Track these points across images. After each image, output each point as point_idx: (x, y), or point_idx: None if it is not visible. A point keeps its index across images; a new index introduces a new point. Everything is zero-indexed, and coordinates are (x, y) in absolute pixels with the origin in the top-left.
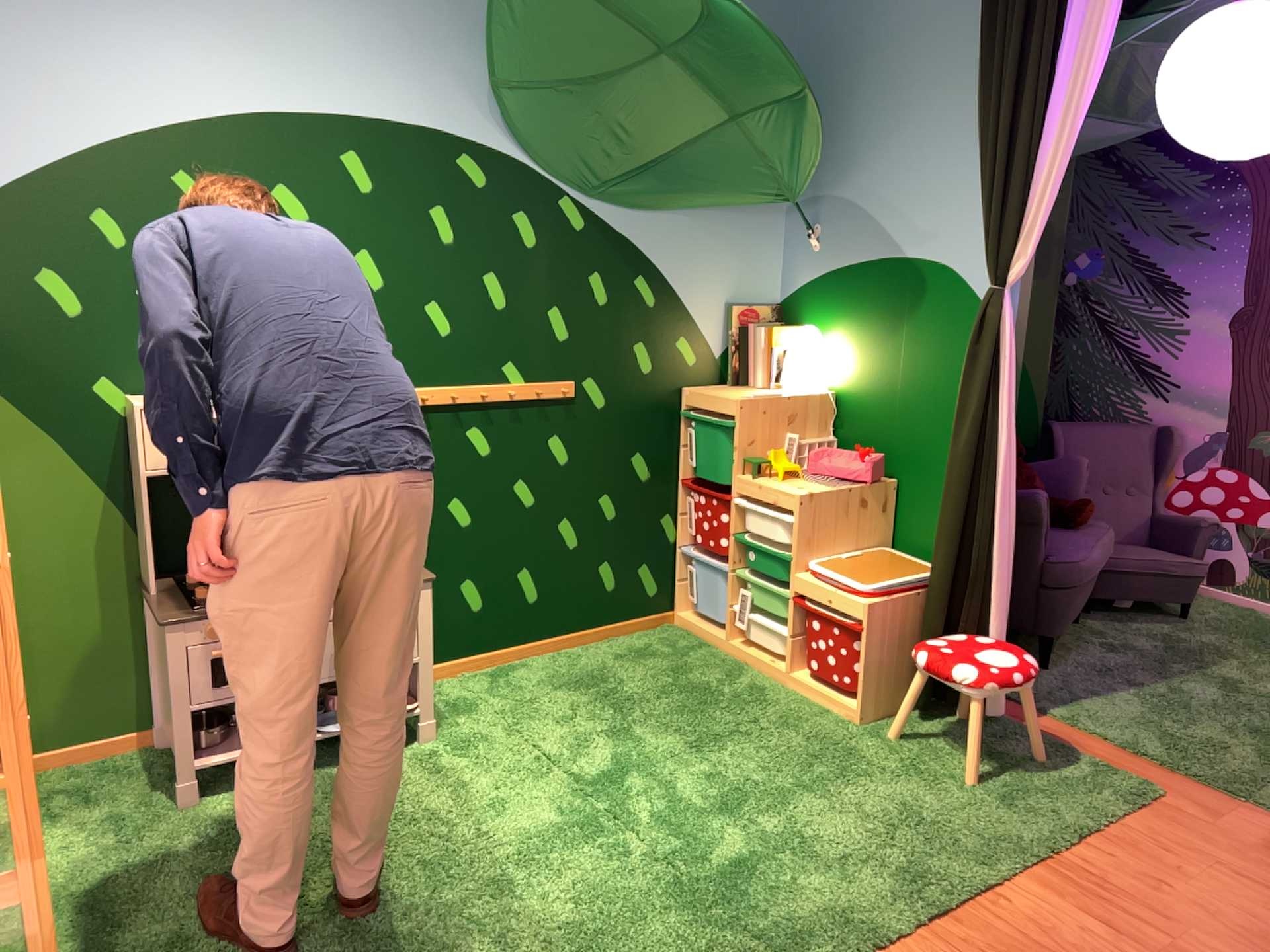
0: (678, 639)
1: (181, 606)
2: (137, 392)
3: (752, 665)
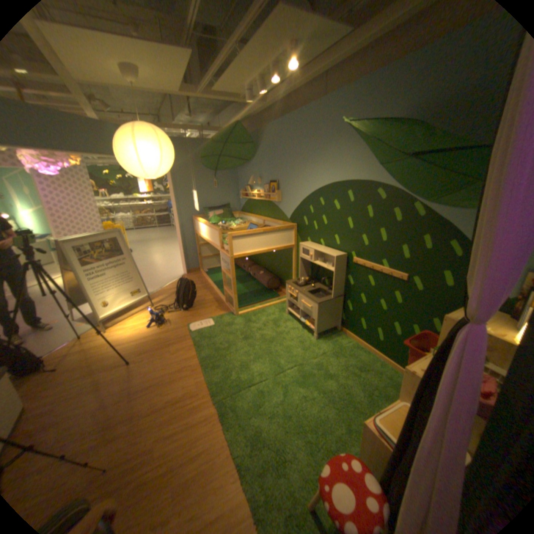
0: None
1: (293, 282)
2: (311, 241)
3: None
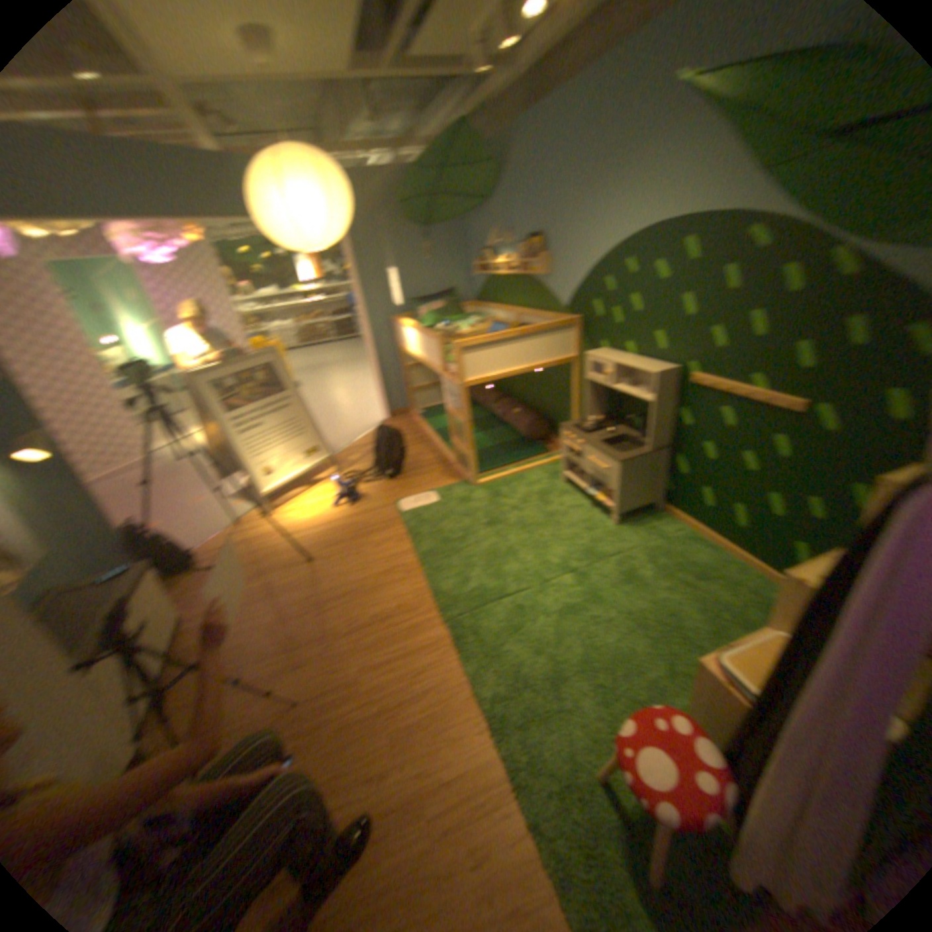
0: None
1: (575, 424)
2: (610, 348)
3: None
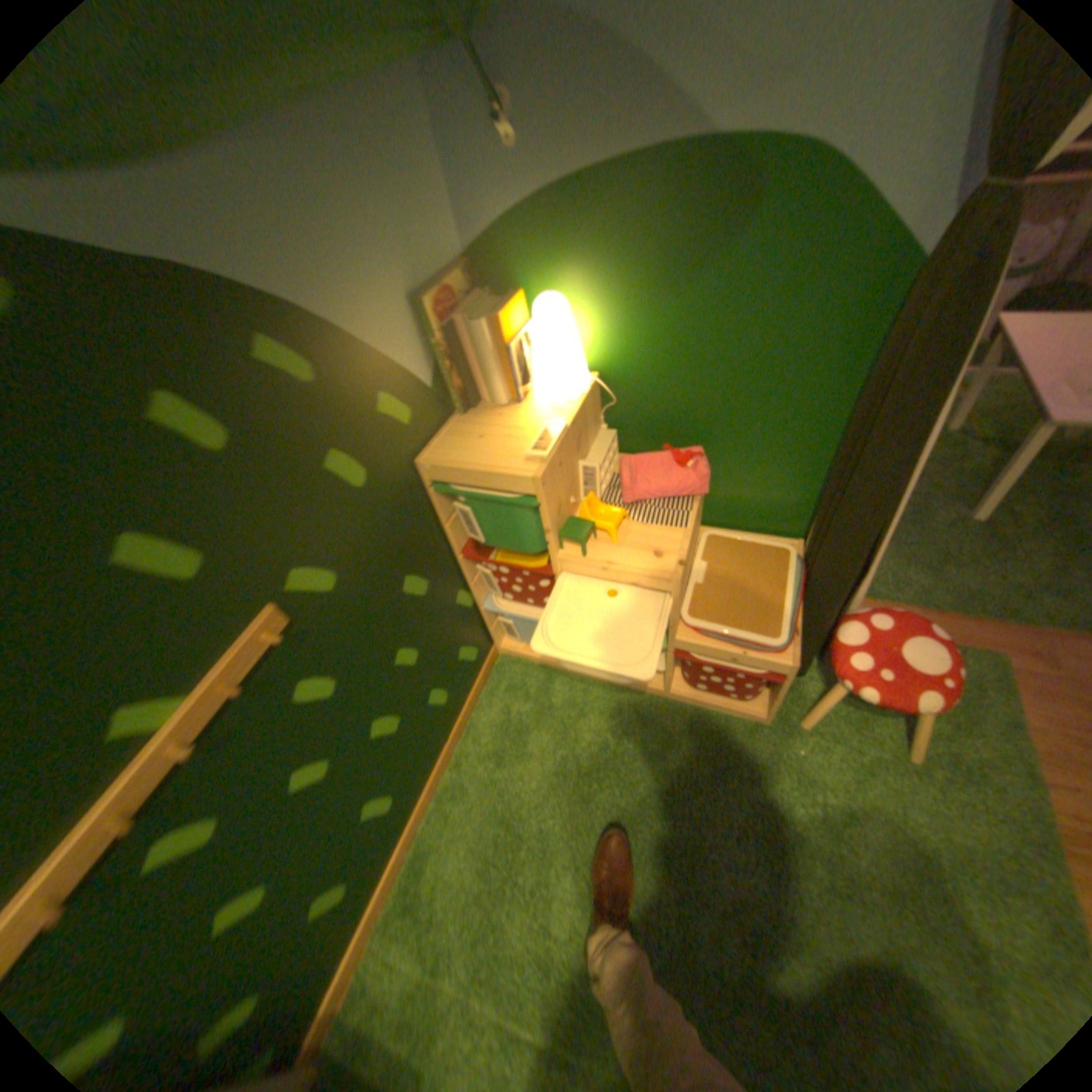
0: (521, 678)
1: None
2: None
3: (614, 682)
